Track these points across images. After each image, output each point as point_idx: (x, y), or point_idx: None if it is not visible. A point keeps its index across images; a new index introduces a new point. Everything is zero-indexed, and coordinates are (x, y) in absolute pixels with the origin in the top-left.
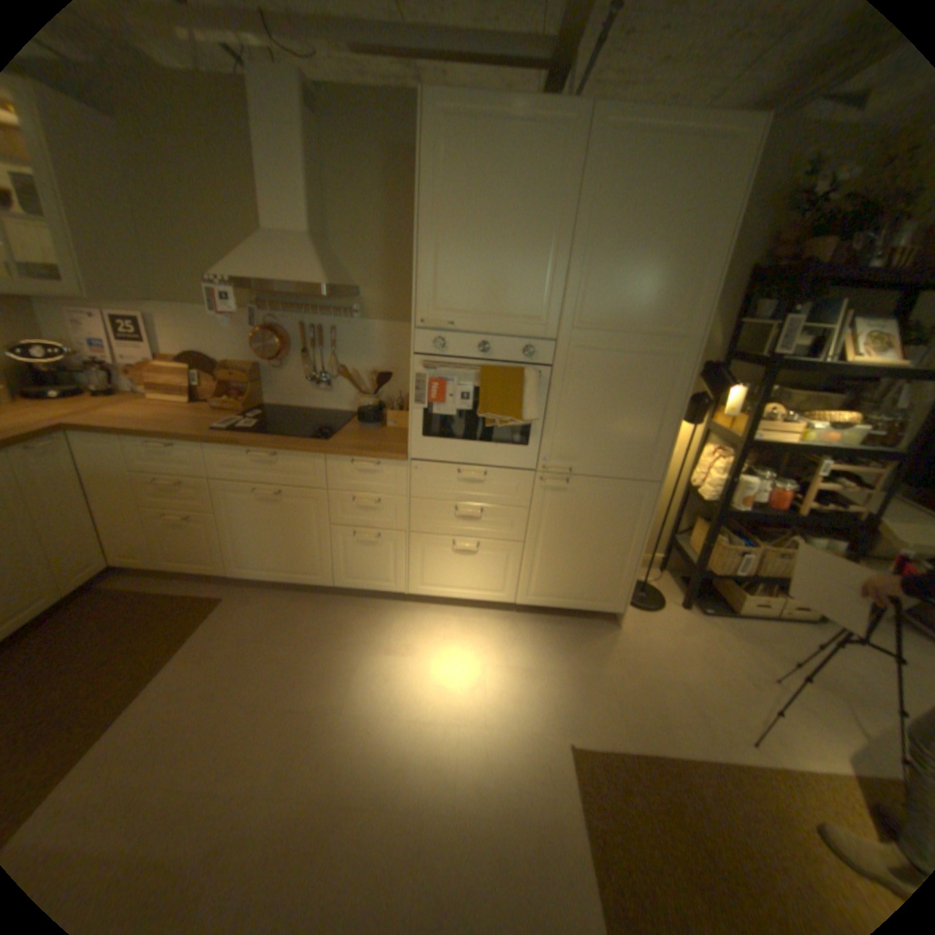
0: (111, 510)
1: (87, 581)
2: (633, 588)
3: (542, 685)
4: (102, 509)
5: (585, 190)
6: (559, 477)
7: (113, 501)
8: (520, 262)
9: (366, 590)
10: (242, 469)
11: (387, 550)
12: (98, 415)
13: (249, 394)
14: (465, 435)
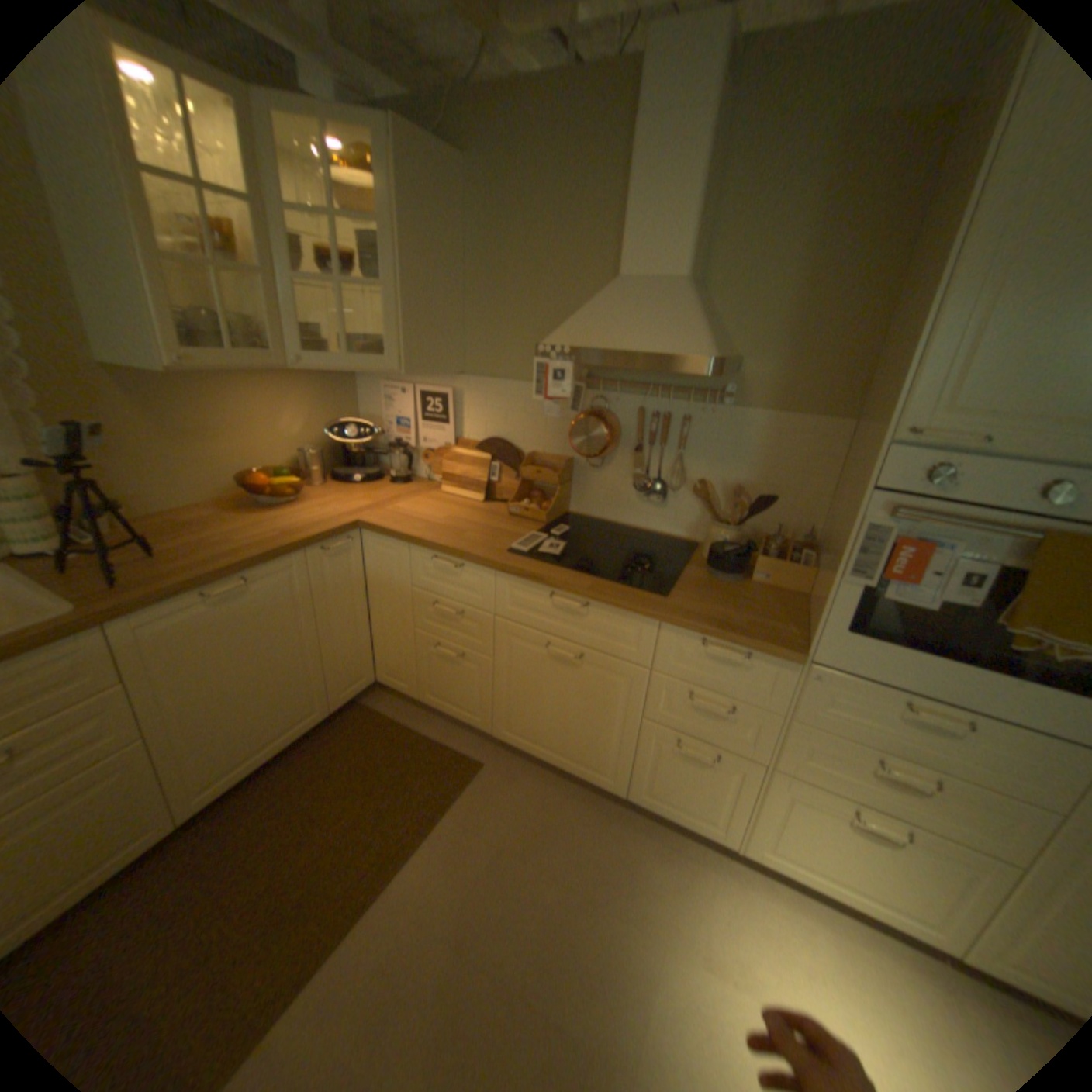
0: (390, 622)
1: (356, 696)
2: None
3: None
4: (382, 619)
5: None
6: None
7: (393, 614)
8: None
9: (678, 824)
10: (541, 612)
11: (729, 784)
12: (395, 510)
13: (557, 501)
14: (942, 643)
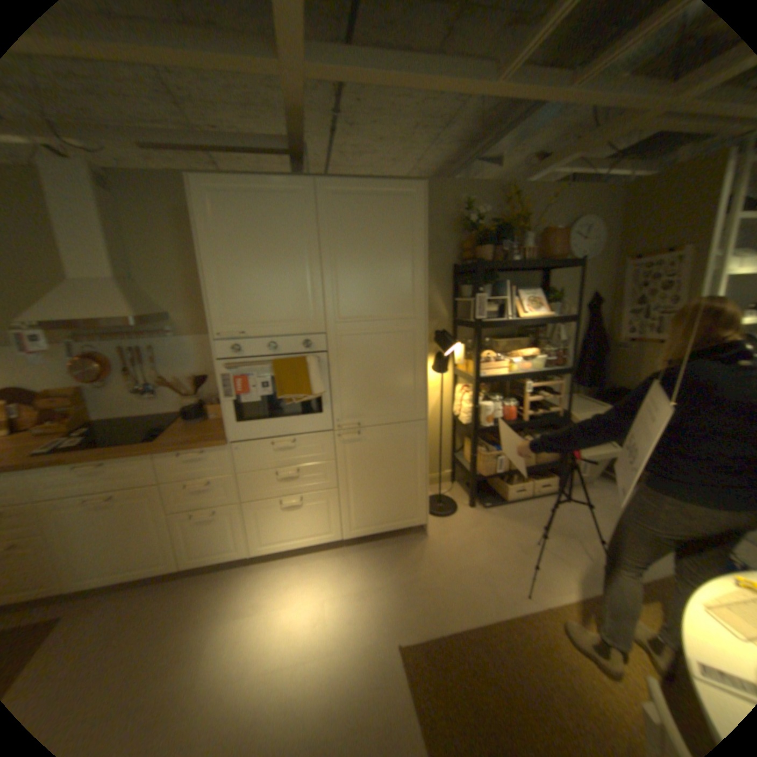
0: None
1: None
2: (428, 503)
3: (372, 603)
4: None
5: (323, 233)
6: (353, 431)
7: None
8: (288, 283)
9: (212, 565)
10: (71, 484)
11: (225, 524)
12: None
13: (77, 415)
14: (274, 414)
